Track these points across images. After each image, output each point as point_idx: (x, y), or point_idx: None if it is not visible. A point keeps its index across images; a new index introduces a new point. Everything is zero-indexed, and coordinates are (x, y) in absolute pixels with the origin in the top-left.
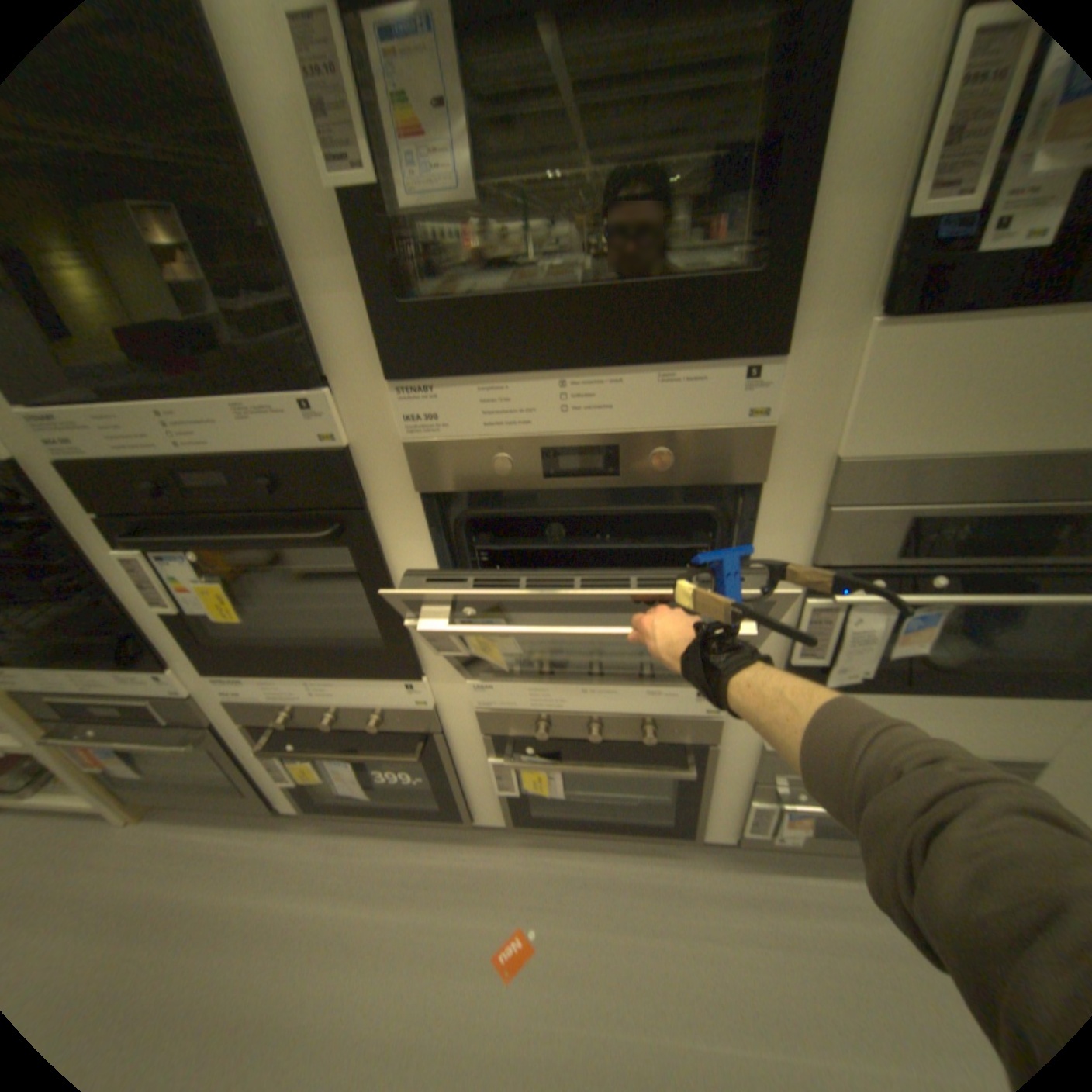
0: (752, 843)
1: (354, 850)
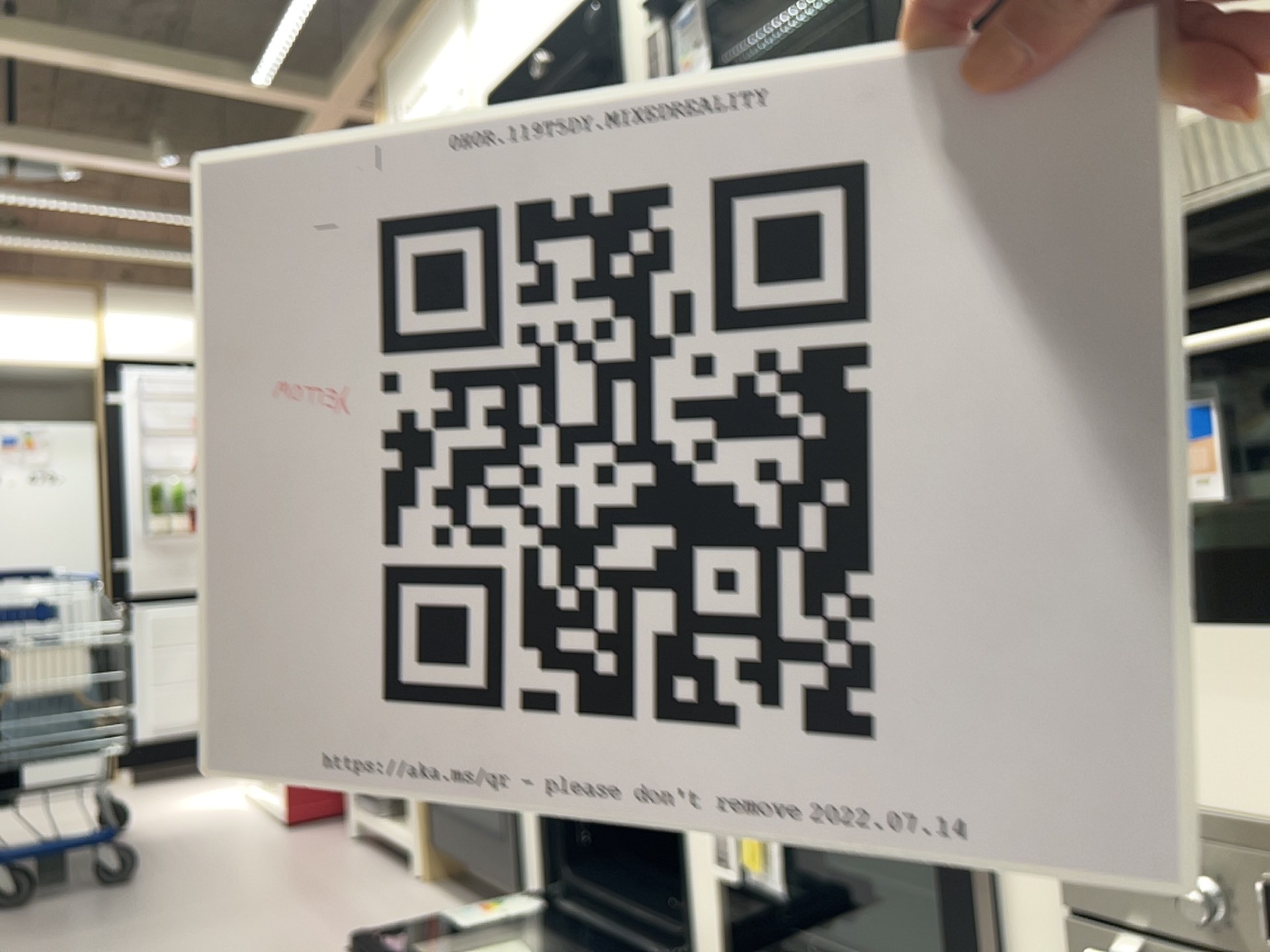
0: None
1: None
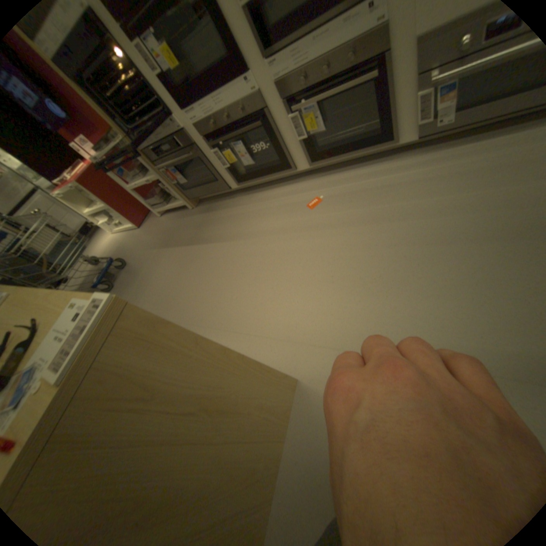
0: (428, 134)
1: (258, 195)
